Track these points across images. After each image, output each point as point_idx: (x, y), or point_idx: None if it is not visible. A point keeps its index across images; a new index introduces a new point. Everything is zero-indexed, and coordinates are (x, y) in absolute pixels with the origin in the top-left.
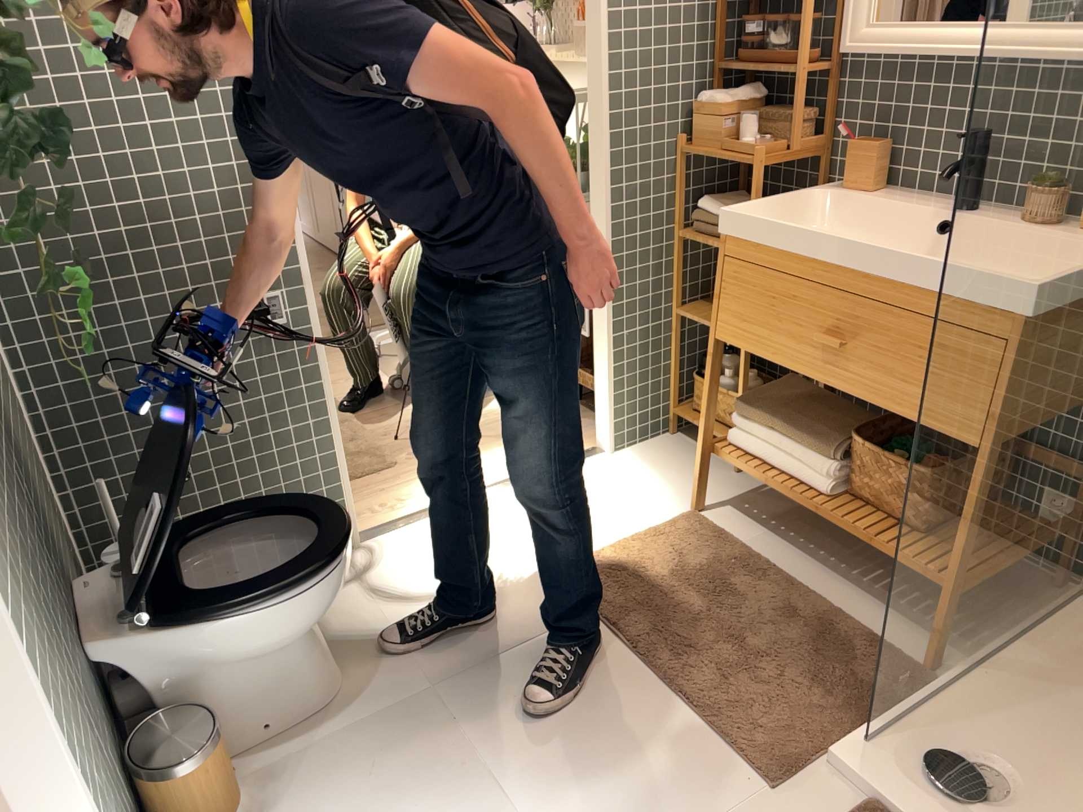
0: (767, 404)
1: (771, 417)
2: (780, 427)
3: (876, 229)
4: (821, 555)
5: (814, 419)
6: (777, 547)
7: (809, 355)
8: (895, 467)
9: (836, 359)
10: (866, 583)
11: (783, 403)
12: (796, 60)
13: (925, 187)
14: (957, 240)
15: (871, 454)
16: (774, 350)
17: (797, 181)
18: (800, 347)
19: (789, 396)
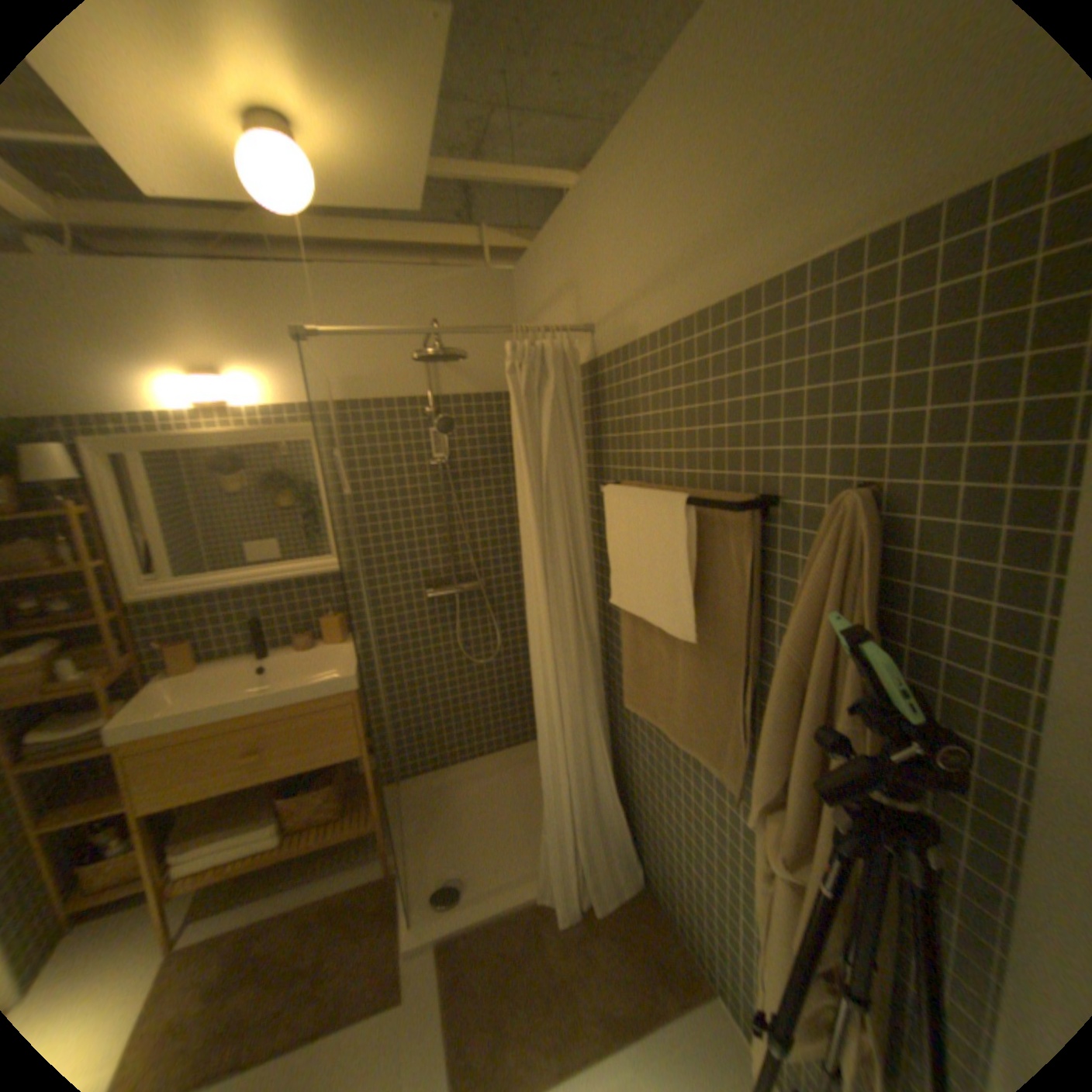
0: (183, 833)
1: (190, 838)
2: (204, 839)
3: (207, 688)
4: (277, 886)
5: (222, 816)
6: (249, 909)
7: (214, 779)
8: (298, 801)
9: (236, 769)
10: (315, 874)
11: (190, 825)
12: (90, 614)
13: (221, 654)
14: (265, 672)
15: (278, 805)
16: (181, 794)
17: (117, 686)
18: (203, 779)
19: (188, 817)
